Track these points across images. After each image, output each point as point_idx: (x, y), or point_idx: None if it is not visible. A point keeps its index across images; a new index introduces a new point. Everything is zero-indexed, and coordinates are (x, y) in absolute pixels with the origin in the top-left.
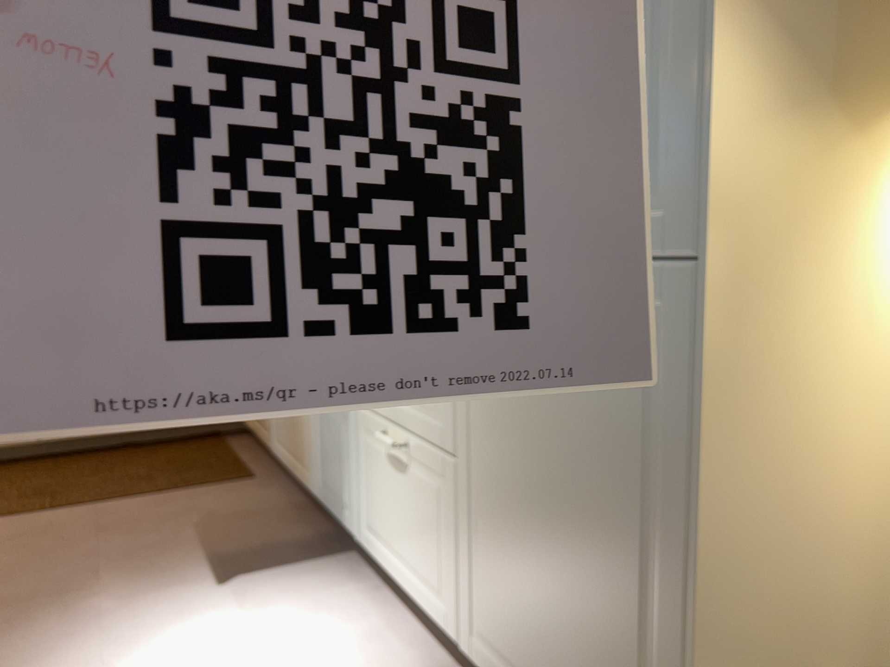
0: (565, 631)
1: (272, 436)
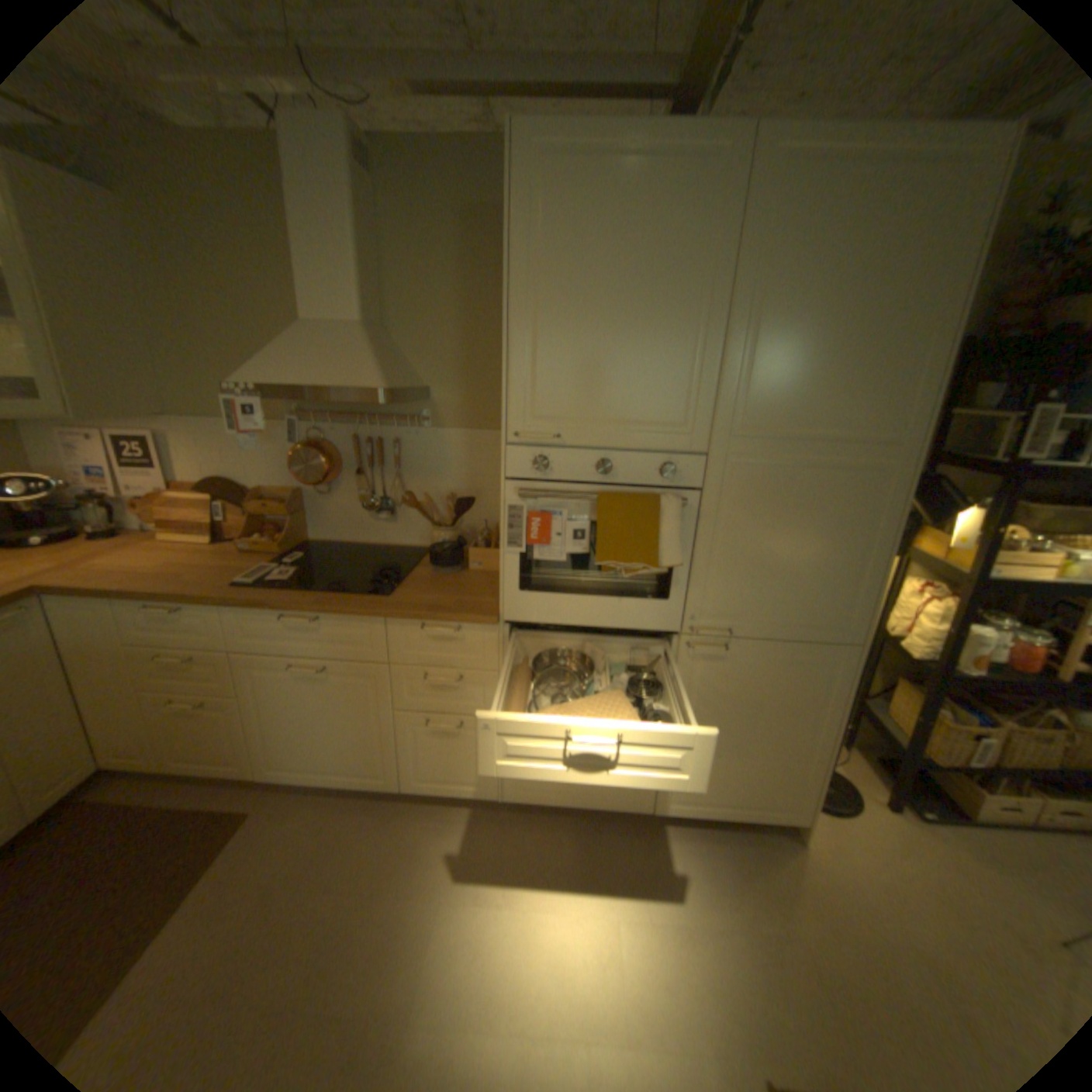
0: (749, 776)
1: (259, 768)
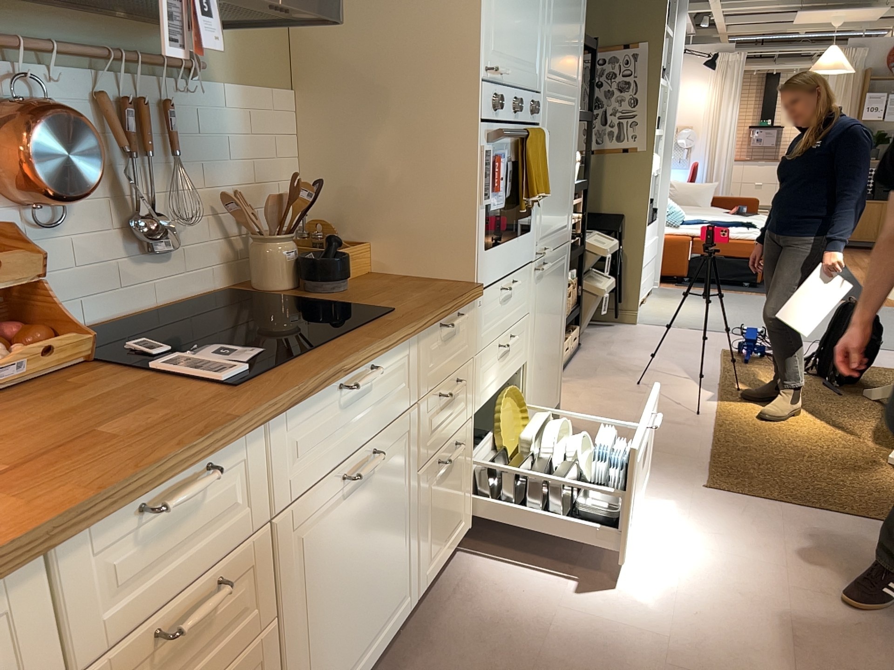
0: (548, 375)
1: None
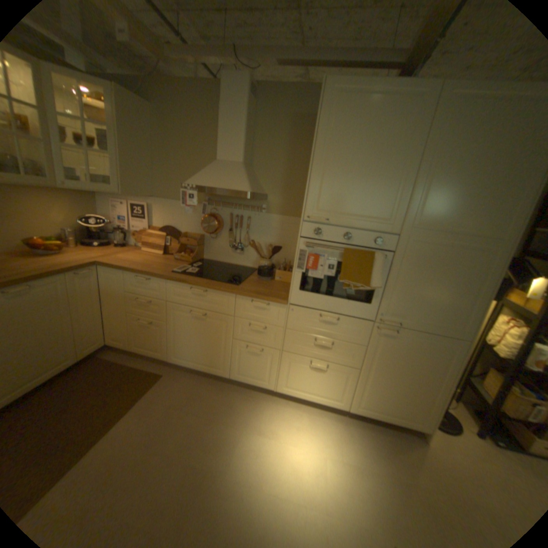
0: (401, 400)
1: (170, 355)
